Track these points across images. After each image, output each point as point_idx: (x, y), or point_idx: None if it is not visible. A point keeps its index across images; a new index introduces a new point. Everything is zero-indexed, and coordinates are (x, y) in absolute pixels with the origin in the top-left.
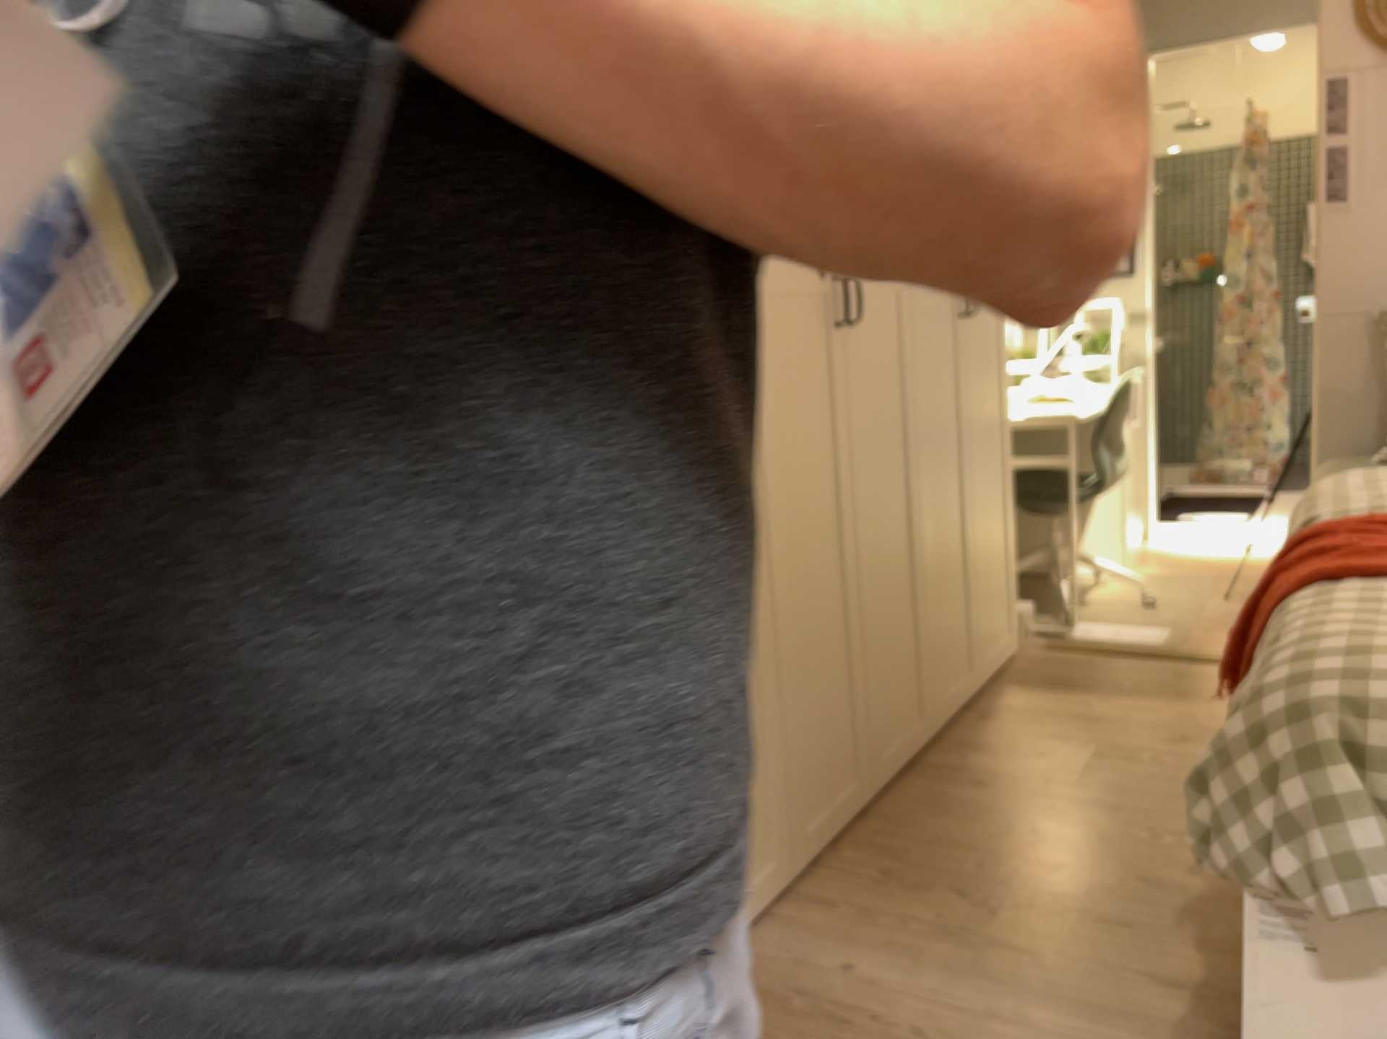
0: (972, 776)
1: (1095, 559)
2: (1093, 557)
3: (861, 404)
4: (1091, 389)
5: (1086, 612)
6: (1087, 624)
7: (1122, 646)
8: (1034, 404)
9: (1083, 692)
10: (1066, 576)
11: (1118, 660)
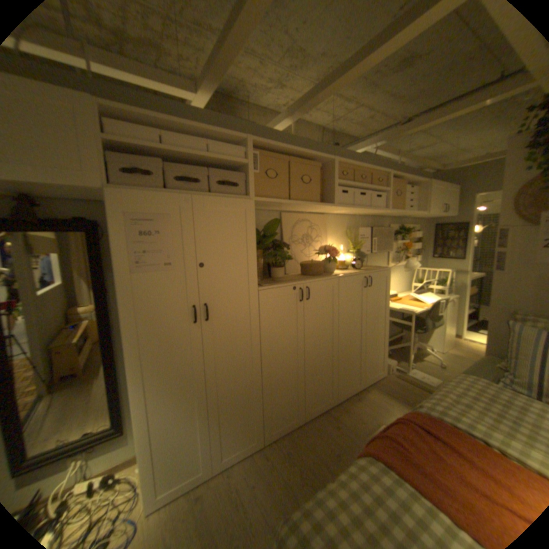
0: (338, 423)
1: (431, 347)
2: (430, 346)
3: (309, 320)
4: (433, 299)
5: (419, 366)
6: (416, 371)
7: (419, 384)
8: (411, 301)
9: (394, 400)
10: (414, 353)
11: (415, 390)
